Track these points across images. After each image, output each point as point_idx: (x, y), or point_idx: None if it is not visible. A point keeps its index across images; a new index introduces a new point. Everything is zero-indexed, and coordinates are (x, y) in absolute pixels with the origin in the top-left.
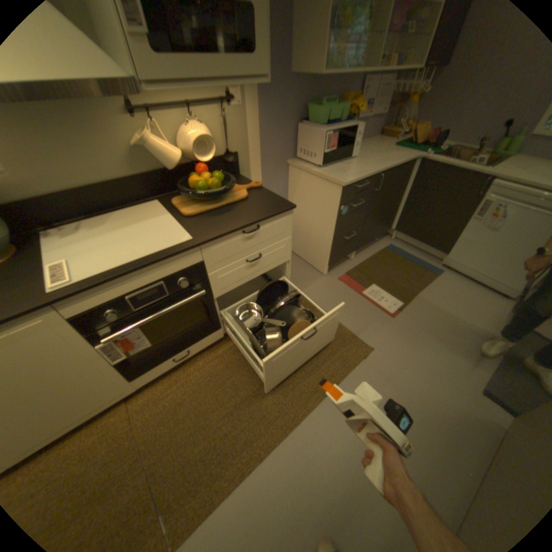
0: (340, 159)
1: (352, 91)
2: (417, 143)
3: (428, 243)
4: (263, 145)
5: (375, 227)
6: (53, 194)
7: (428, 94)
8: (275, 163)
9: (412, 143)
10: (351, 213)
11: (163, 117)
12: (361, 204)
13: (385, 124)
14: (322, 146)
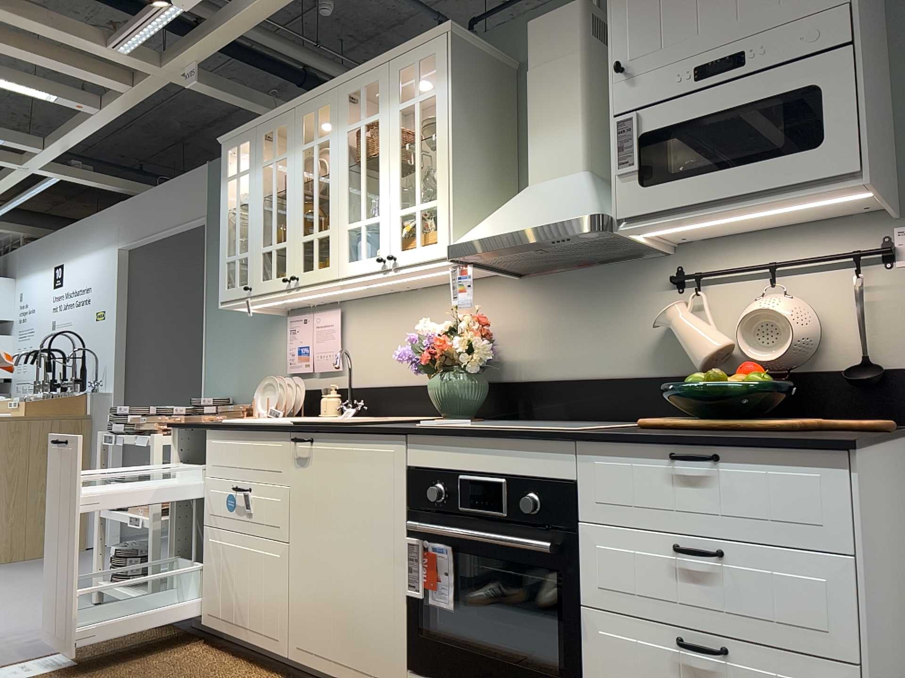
0: None
1: None
2: None
3: None
4: None
5: None
6: (552, 380)
7: None
8: None
9: None
10: None
11: (728, 291)
12: None
13: None
14: None
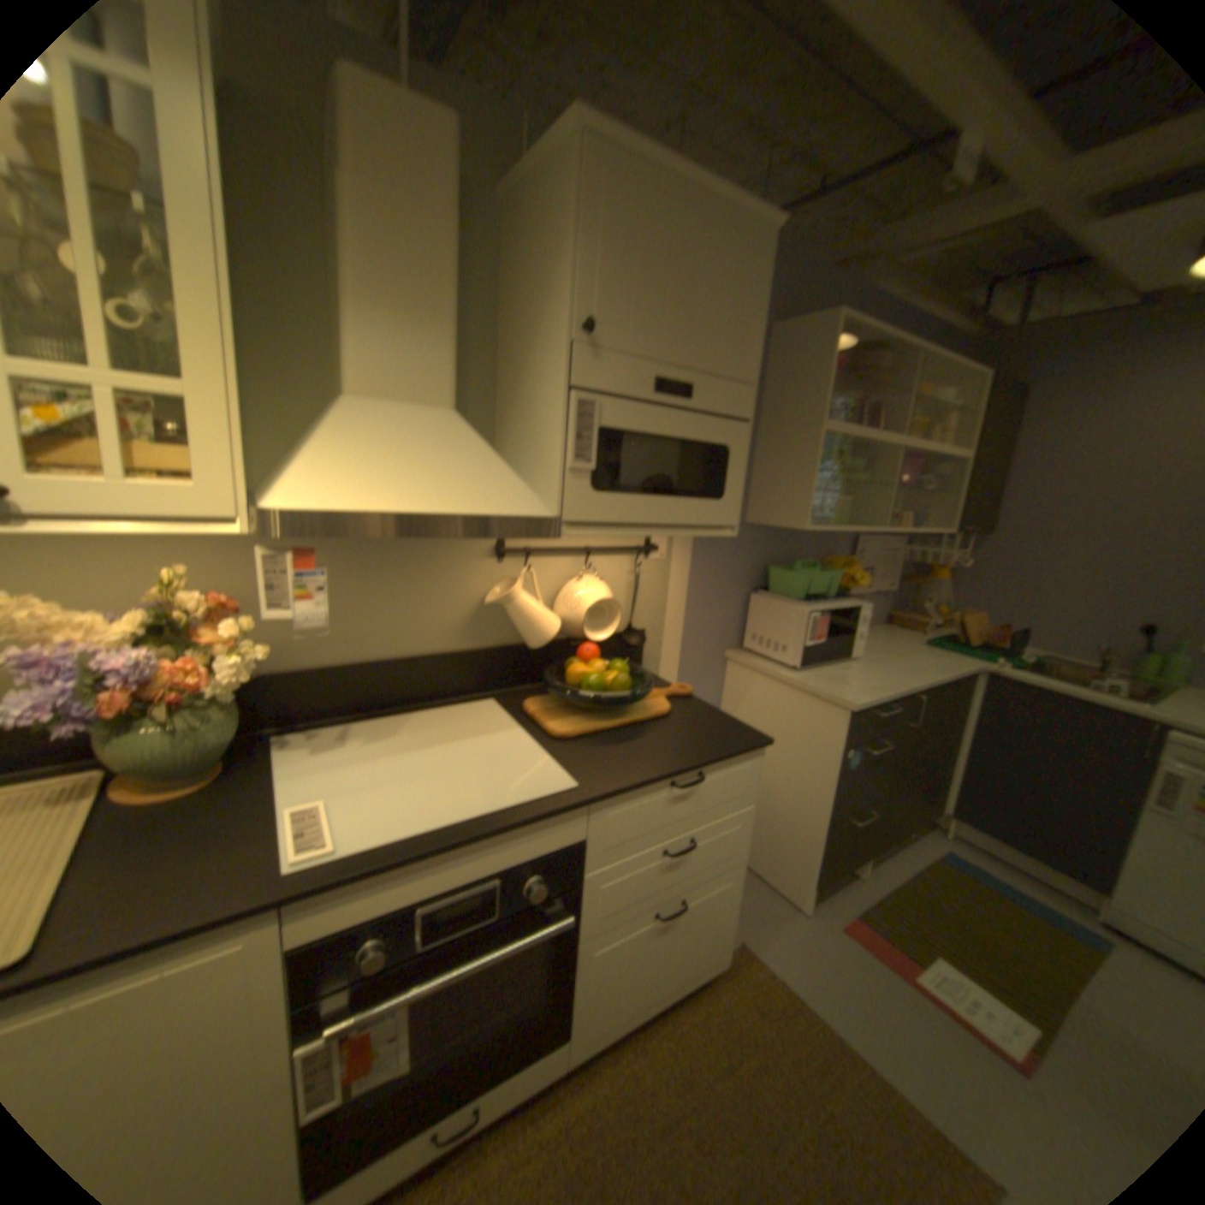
0: (830, 659)
1: (838, 553)
2: (968, 645)
3: (1048, 860)
4: (690, 622)
5: (913, 805)
6: (327, 666)
7: (968, 569)
8: (705, 654)
9: (959, 644)
10: (869, 768)
11: (545, 564)
12: (886, 751)
13: (894, 607)
14: (801, 633)
